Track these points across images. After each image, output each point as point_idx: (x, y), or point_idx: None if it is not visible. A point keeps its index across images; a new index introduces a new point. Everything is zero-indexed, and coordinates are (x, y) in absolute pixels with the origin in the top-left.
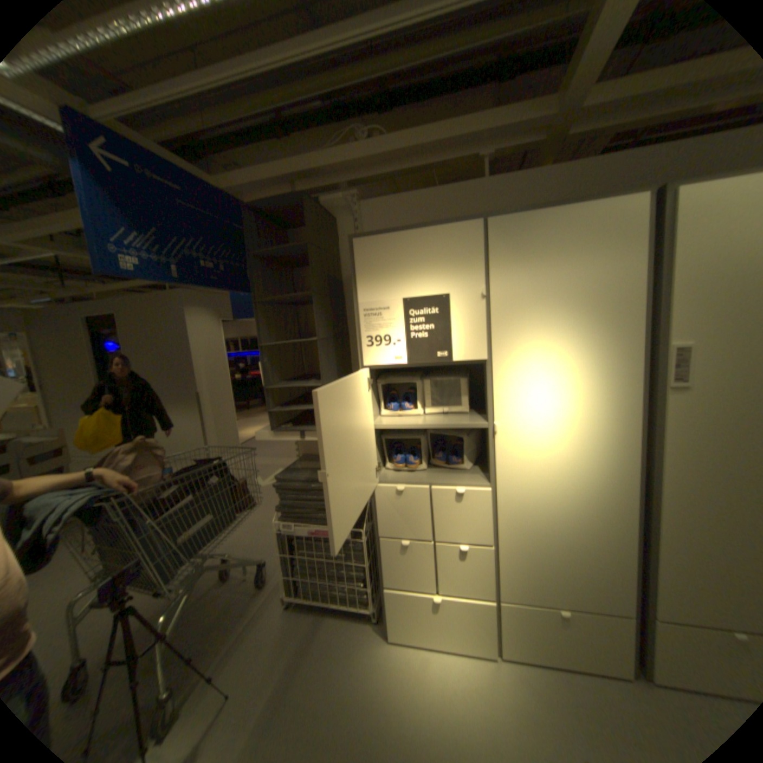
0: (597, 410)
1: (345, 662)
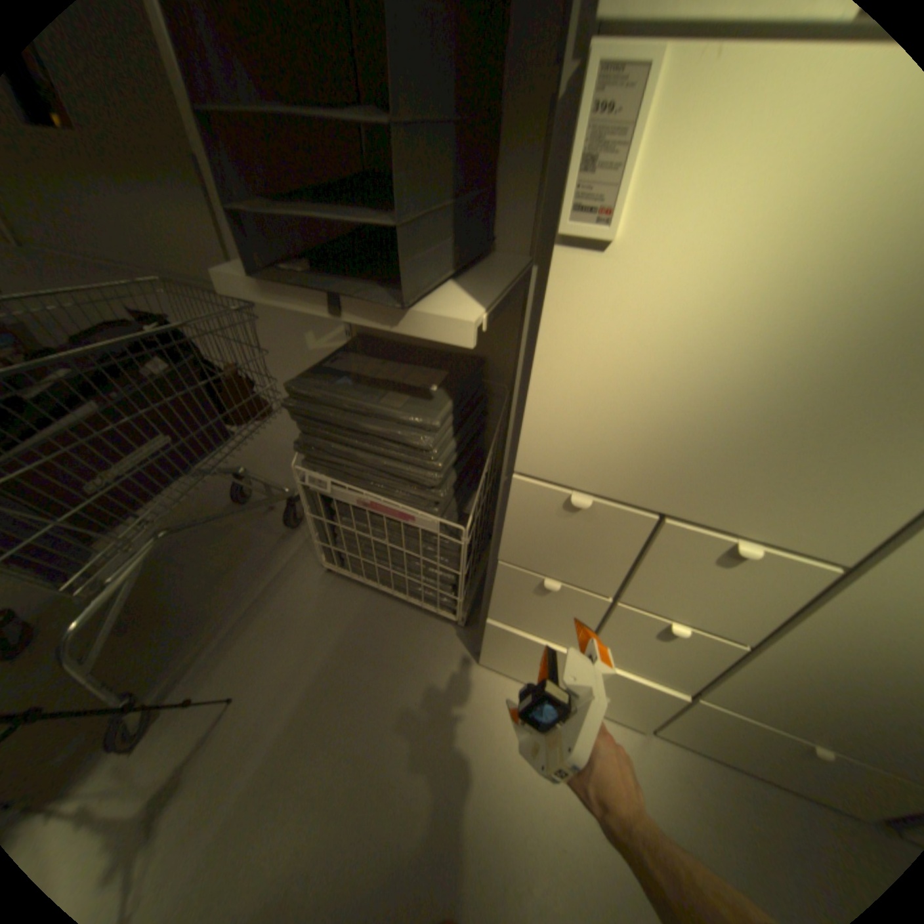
0: None
1: (410, 680)
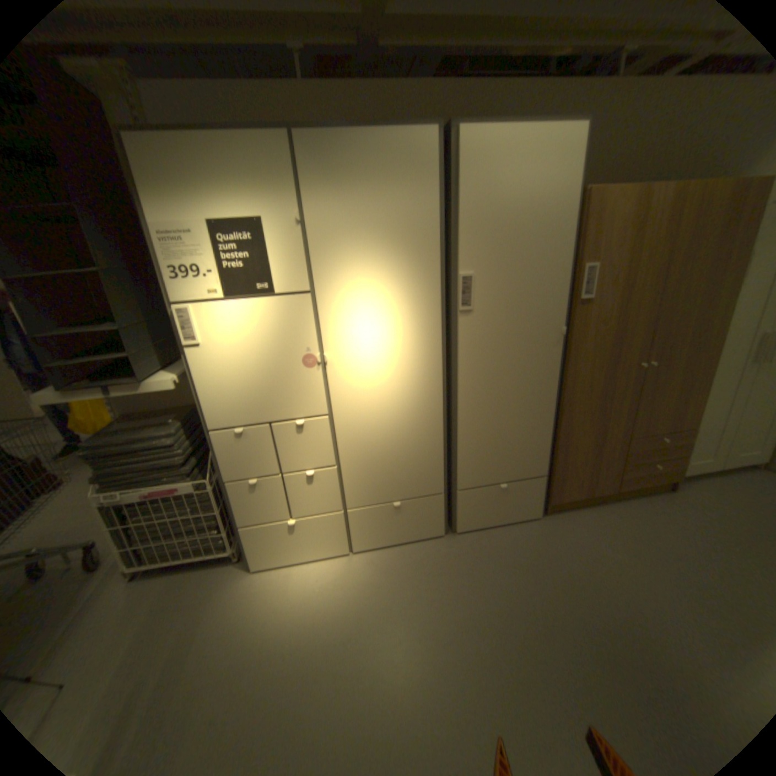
0: (409, 335)
1: (206, 604)
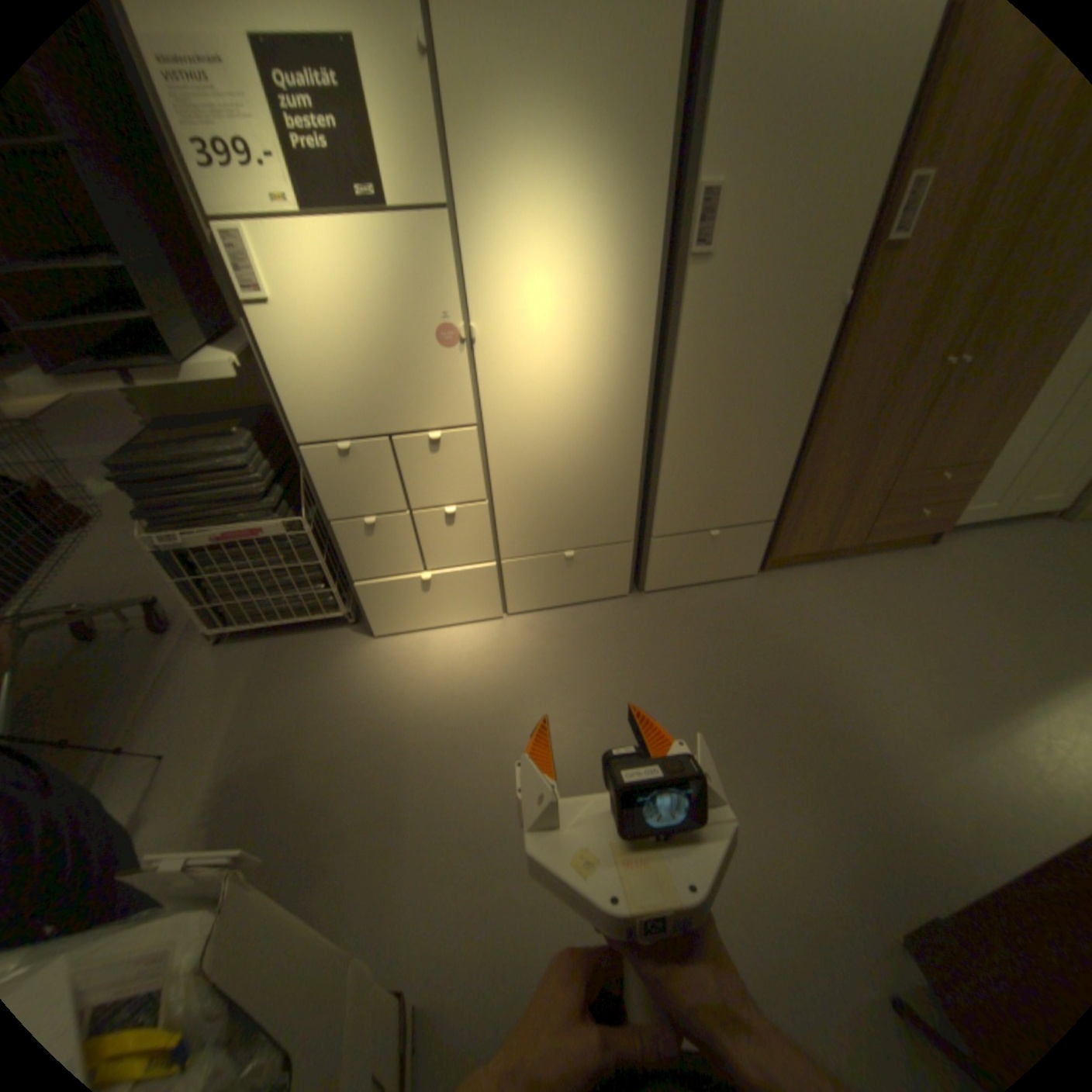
0: (606, 295)
1: (323, 671)
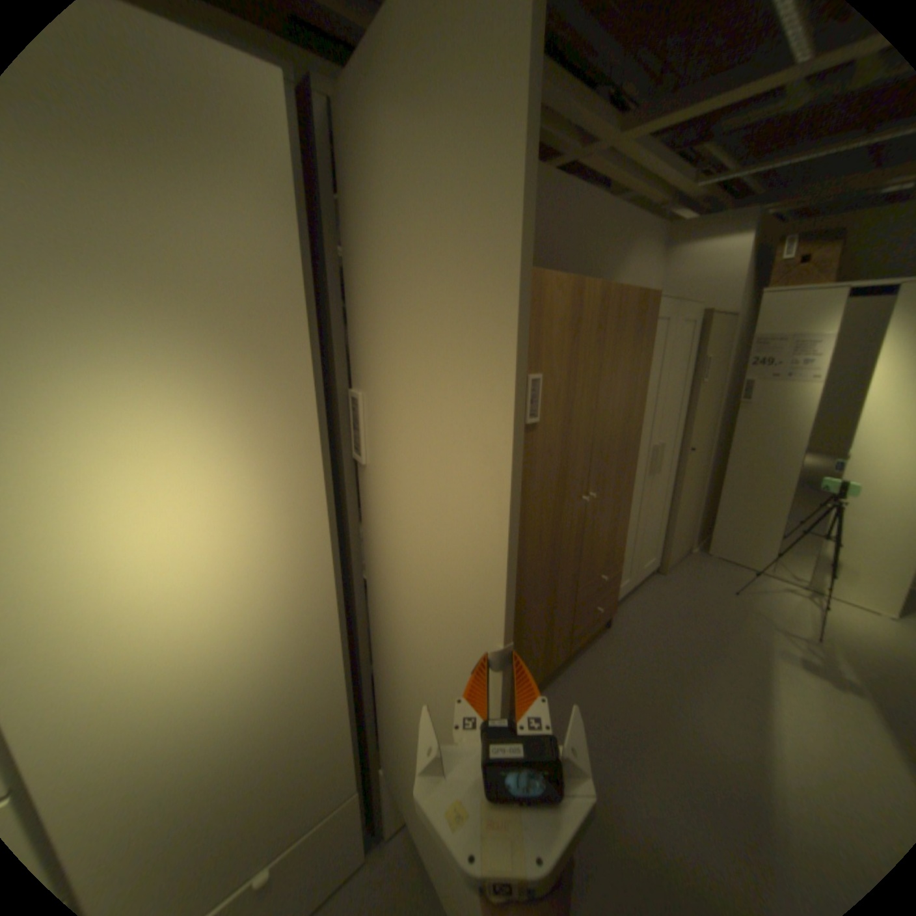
0: (254, 522)
1: None
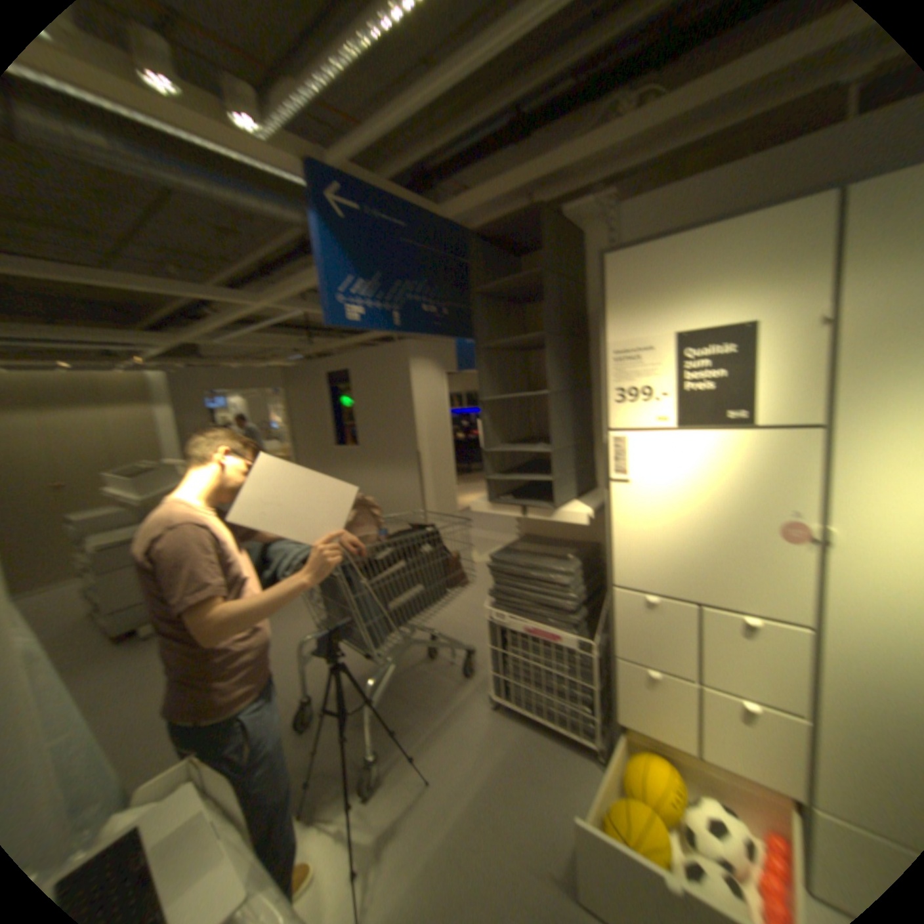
0: None
1: (563, 800)
